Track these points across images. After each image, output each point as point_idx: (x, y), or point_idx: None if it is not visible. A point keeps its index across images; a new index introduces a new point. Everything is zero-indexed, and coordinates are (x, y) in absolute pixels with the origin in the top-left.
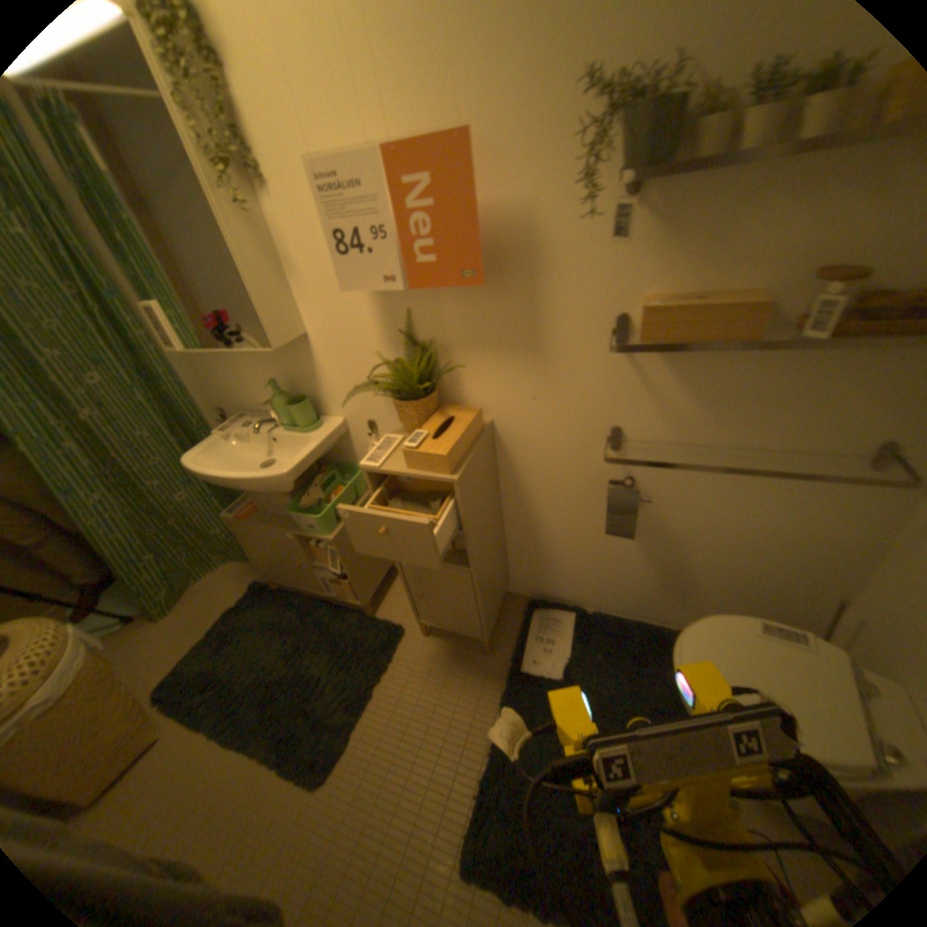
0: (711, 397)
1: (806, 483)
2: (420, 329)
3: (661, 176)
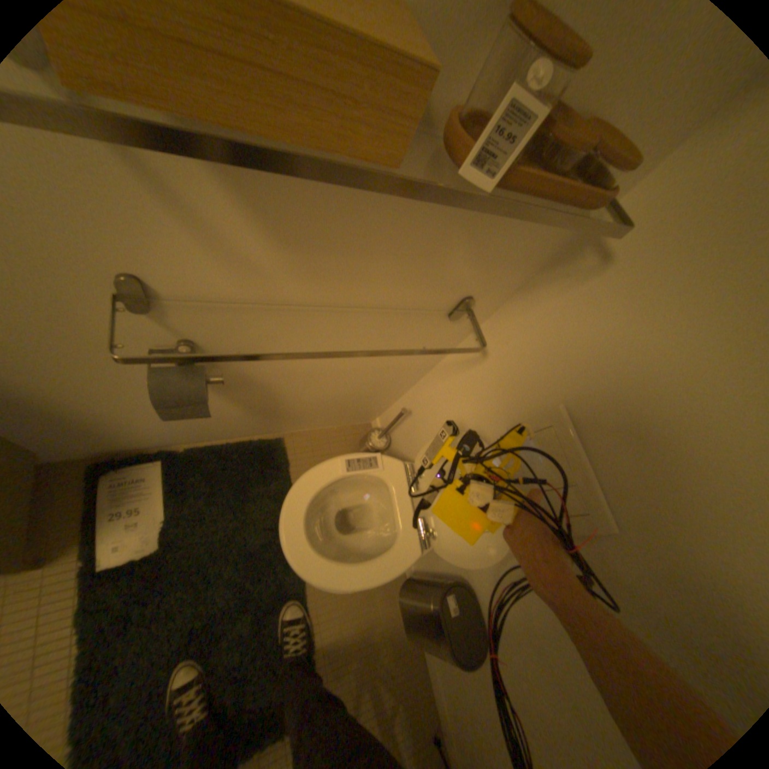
0: (298, 235)
1: (394, 331)
2: None
3: None
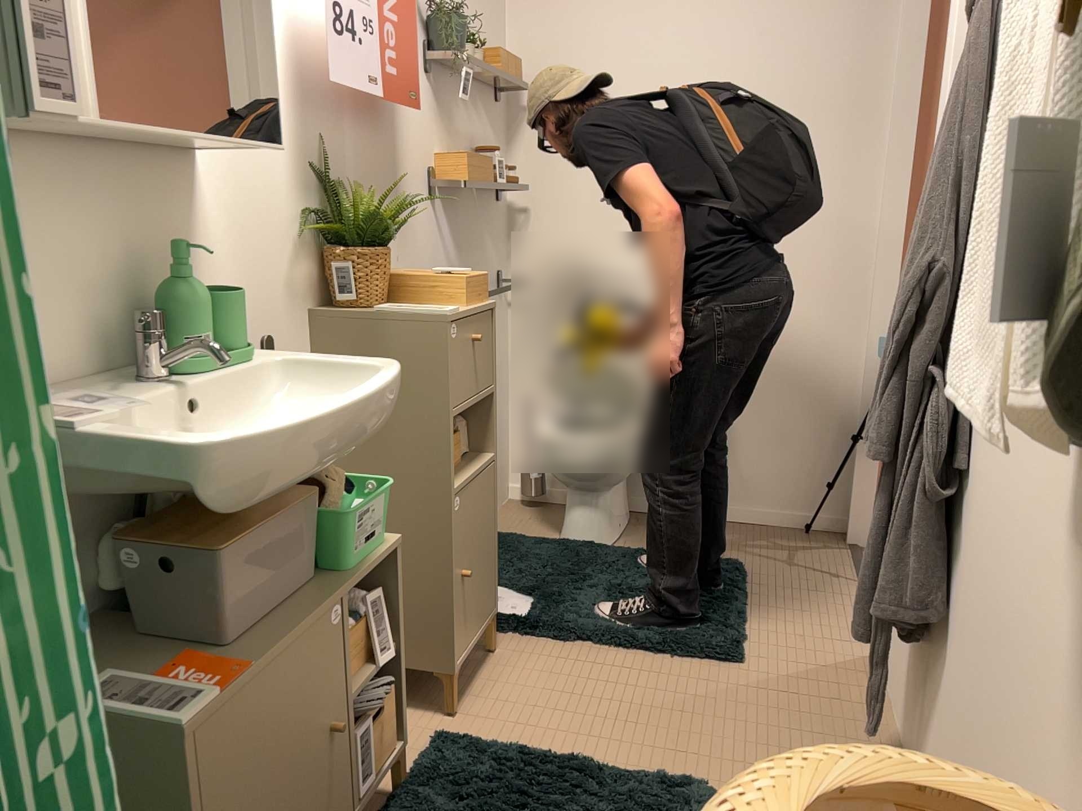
0: (461, 246)
1: None
2: (331, 167)
3: (434, 72)
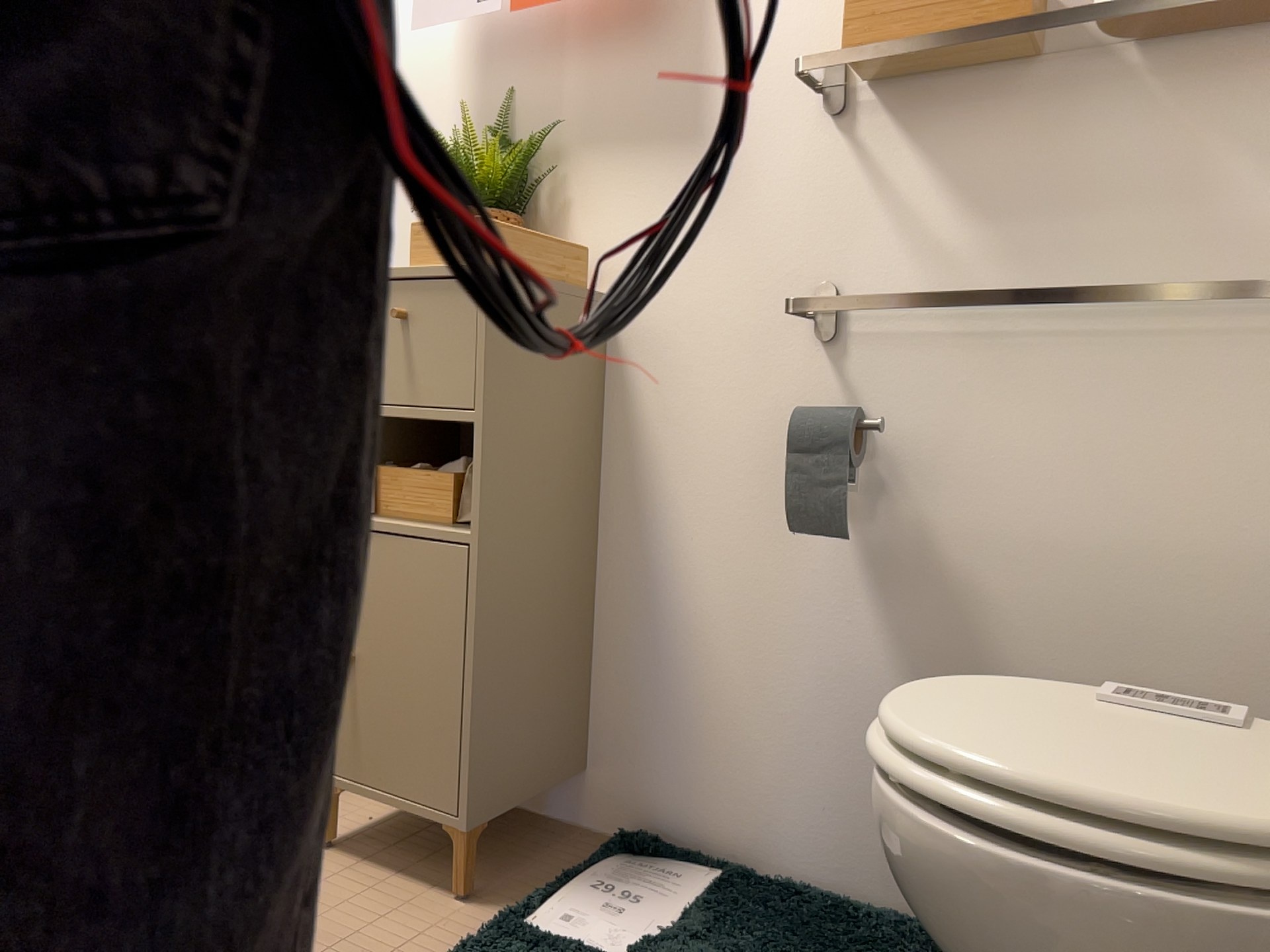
0: (984, 204)
1: (1196, 389)
2: (524, 127)
3: None
